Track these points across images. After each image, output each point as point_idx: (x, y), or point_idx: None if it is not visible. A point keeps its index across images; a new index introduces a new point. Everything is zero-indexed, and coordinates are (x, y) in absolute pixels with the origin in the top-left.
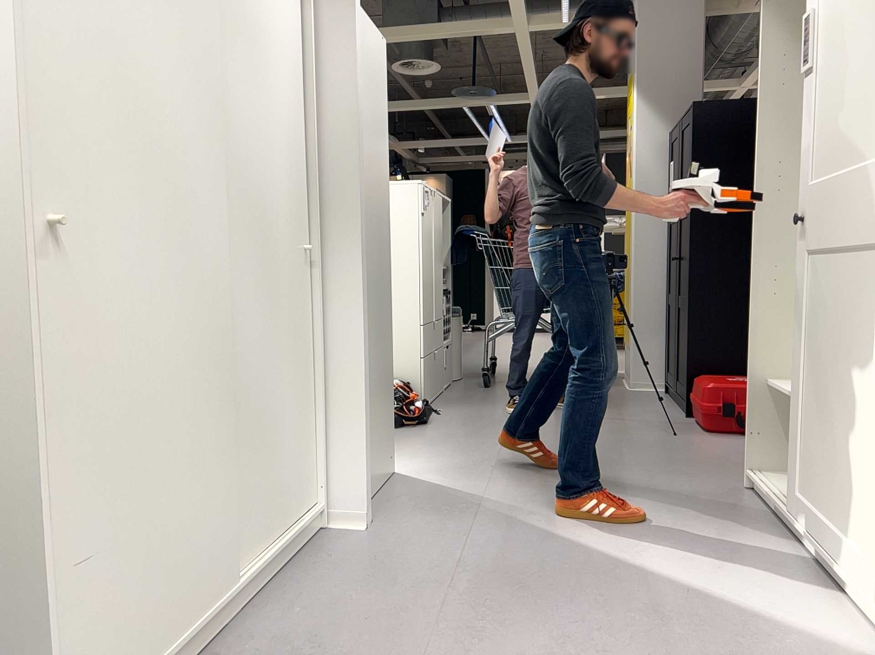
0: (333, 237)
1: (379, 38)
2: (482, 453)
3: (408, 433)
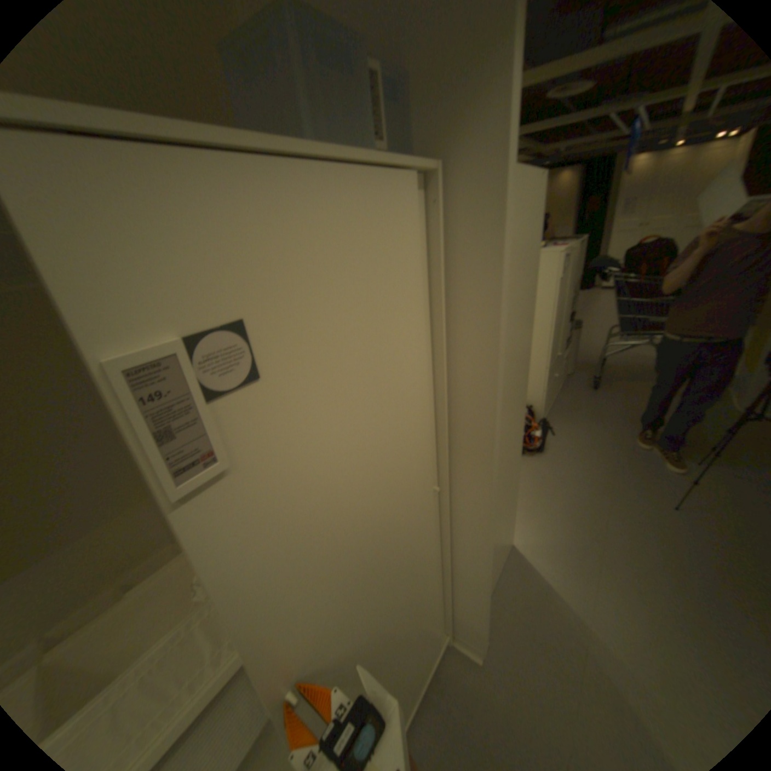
0: (463, 472)
1: (539, 176)
2: (592, 527)
3: (528, 467)
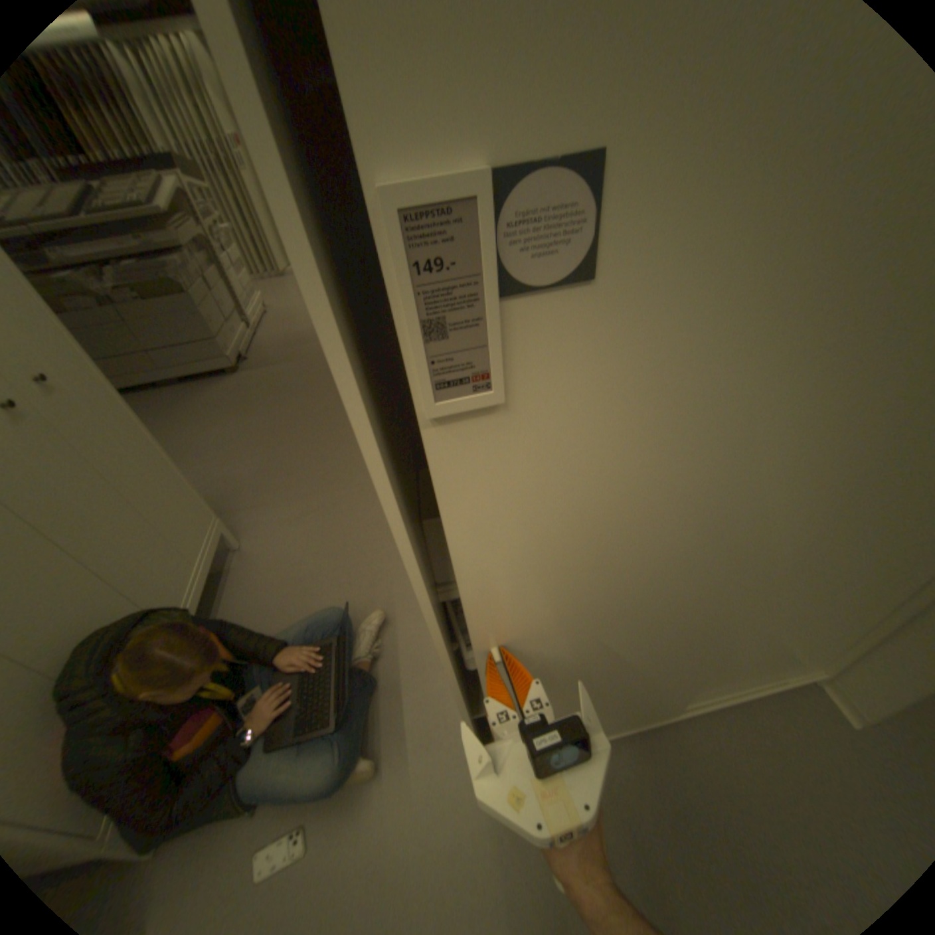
0: None
1: None
2: None
3: None
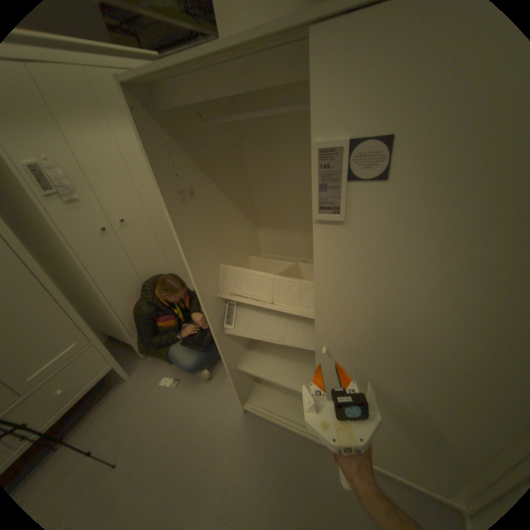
0: None
1: None
2: None
3: None
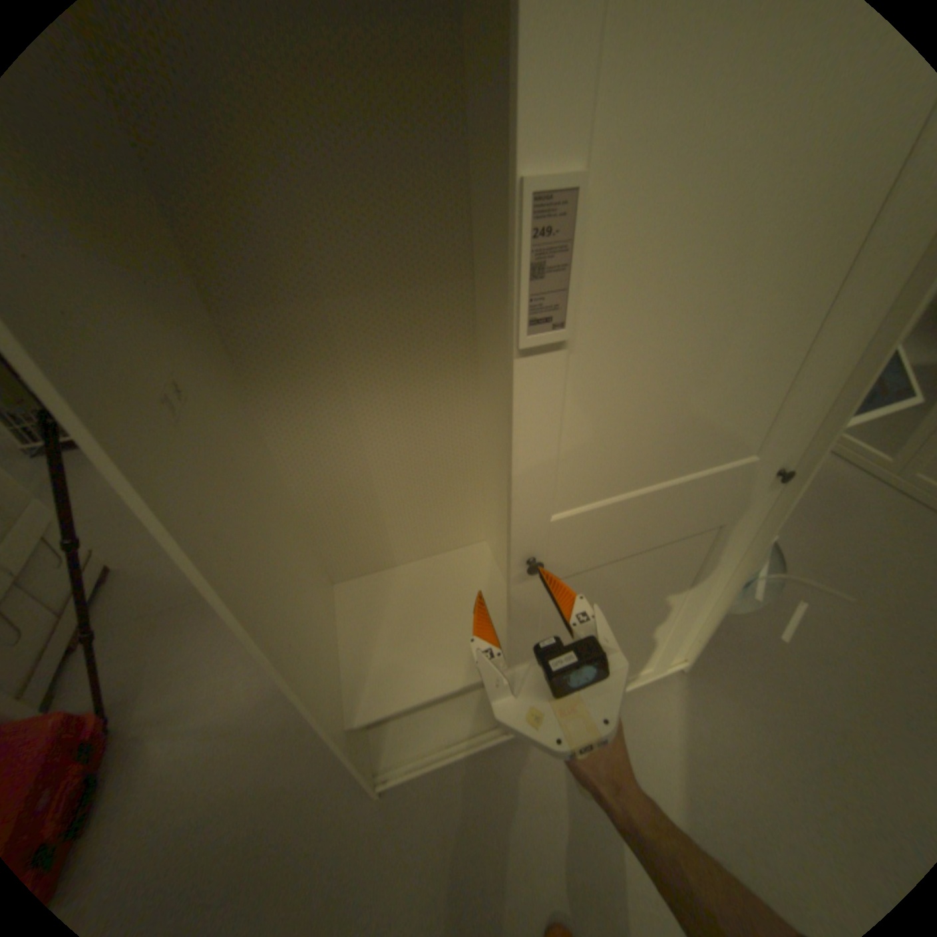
0: None
1: None
2: None
3: None
